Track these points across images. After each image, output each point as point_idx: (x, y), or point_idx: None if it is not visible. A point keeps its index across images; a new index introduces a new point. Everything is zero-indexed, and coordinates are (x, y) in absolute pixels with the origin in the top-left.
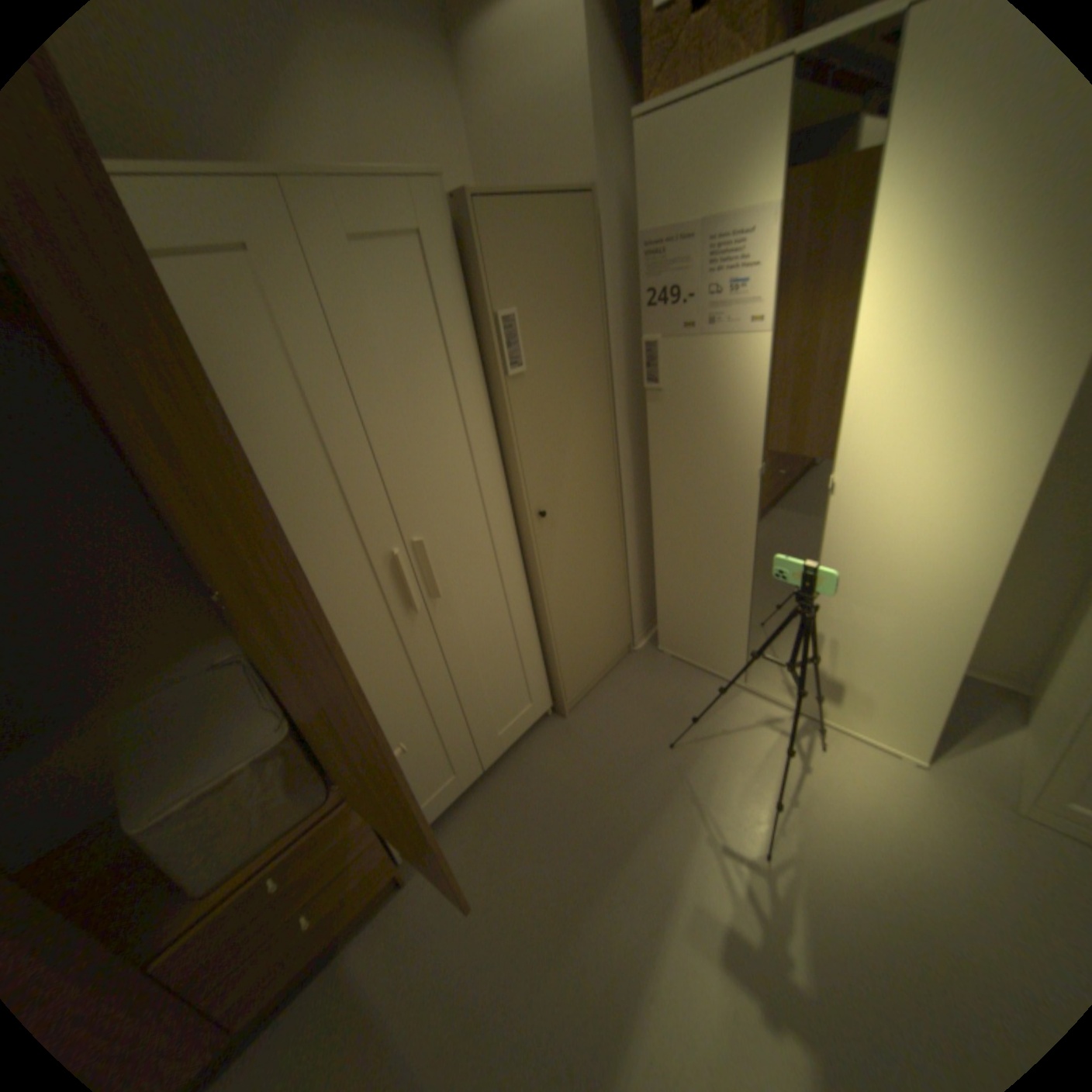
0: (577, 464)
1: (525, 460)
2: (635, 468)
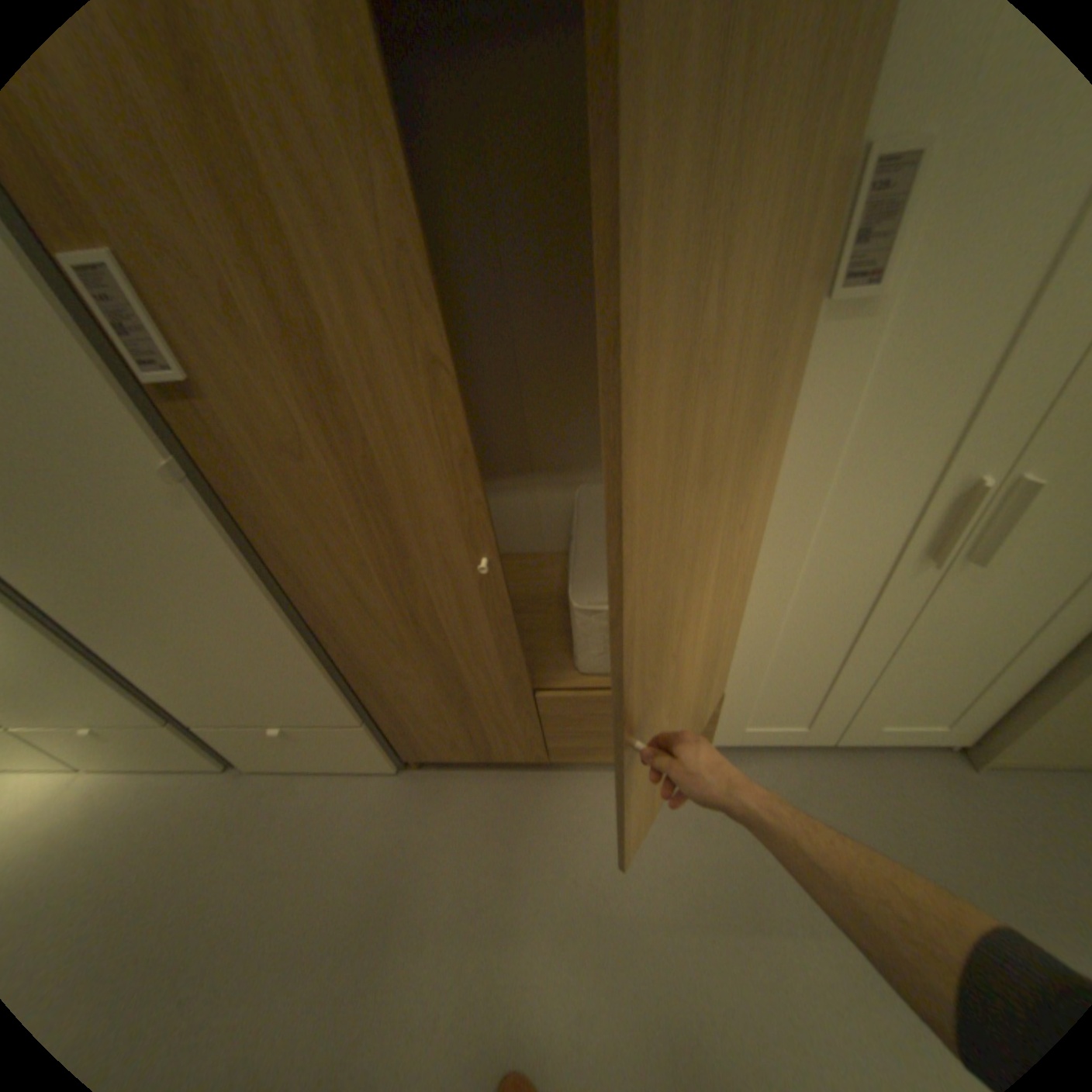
0: None
1: None
2: None
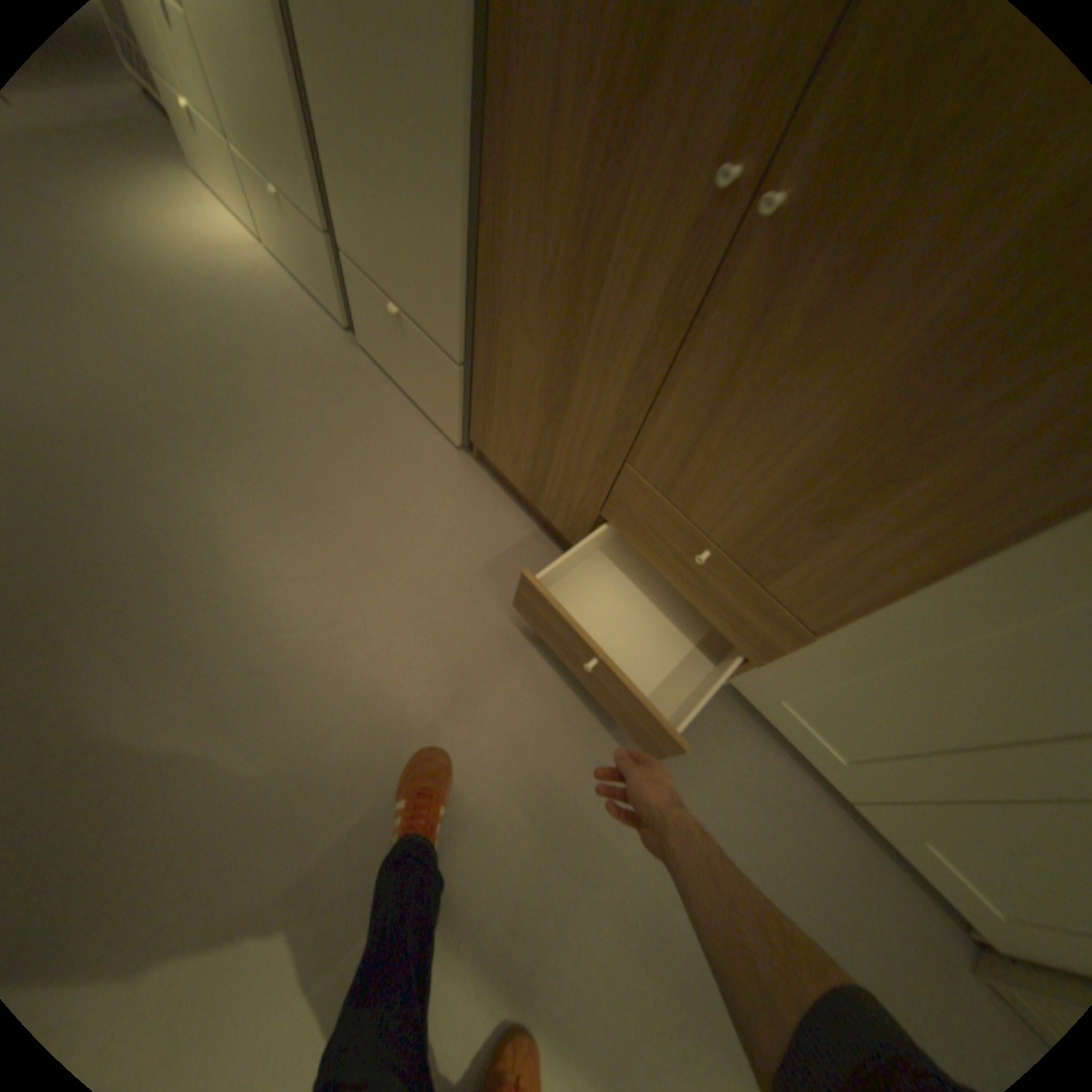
0: None
1: None
2: None
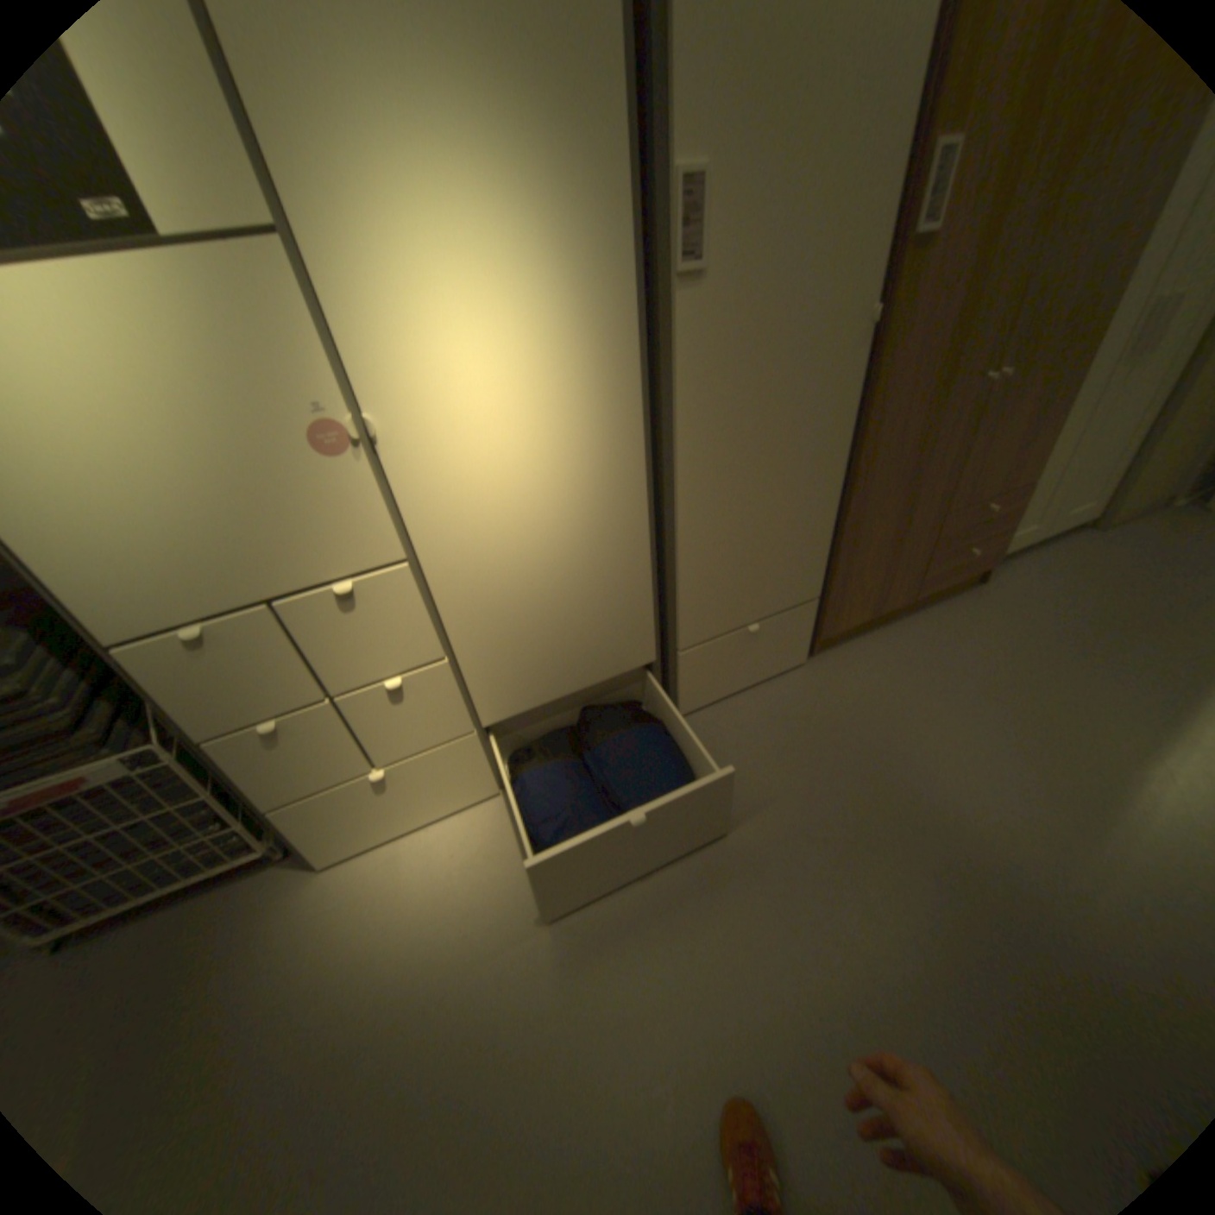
0: None
1: None
2: None
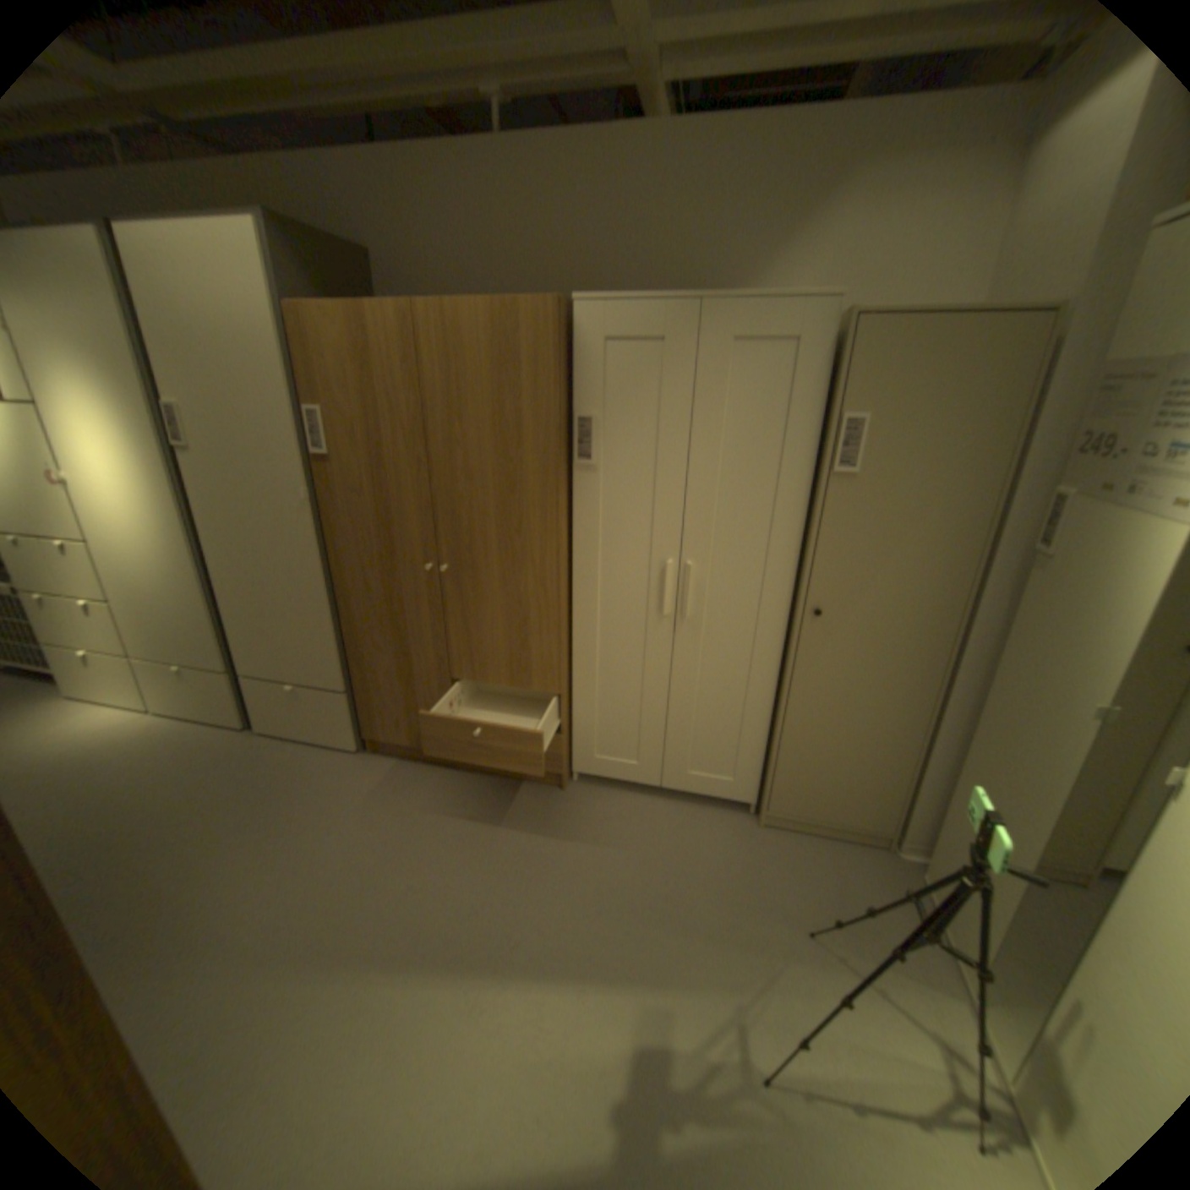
0: (898, 591)
1: (823, 554)
2: (1008, 645)
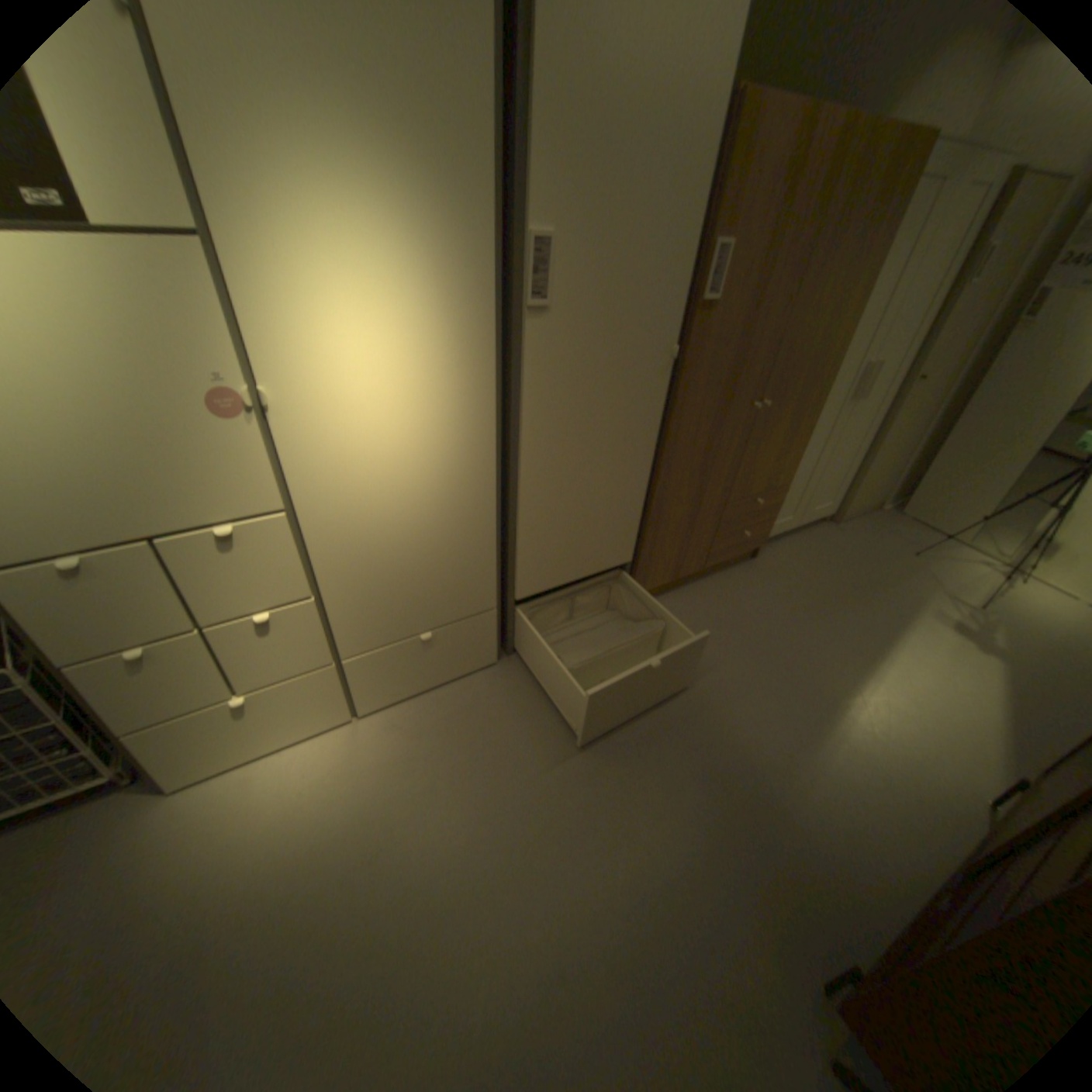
0: (954, 355)
1: (941, 339)
2: (967, 376)
